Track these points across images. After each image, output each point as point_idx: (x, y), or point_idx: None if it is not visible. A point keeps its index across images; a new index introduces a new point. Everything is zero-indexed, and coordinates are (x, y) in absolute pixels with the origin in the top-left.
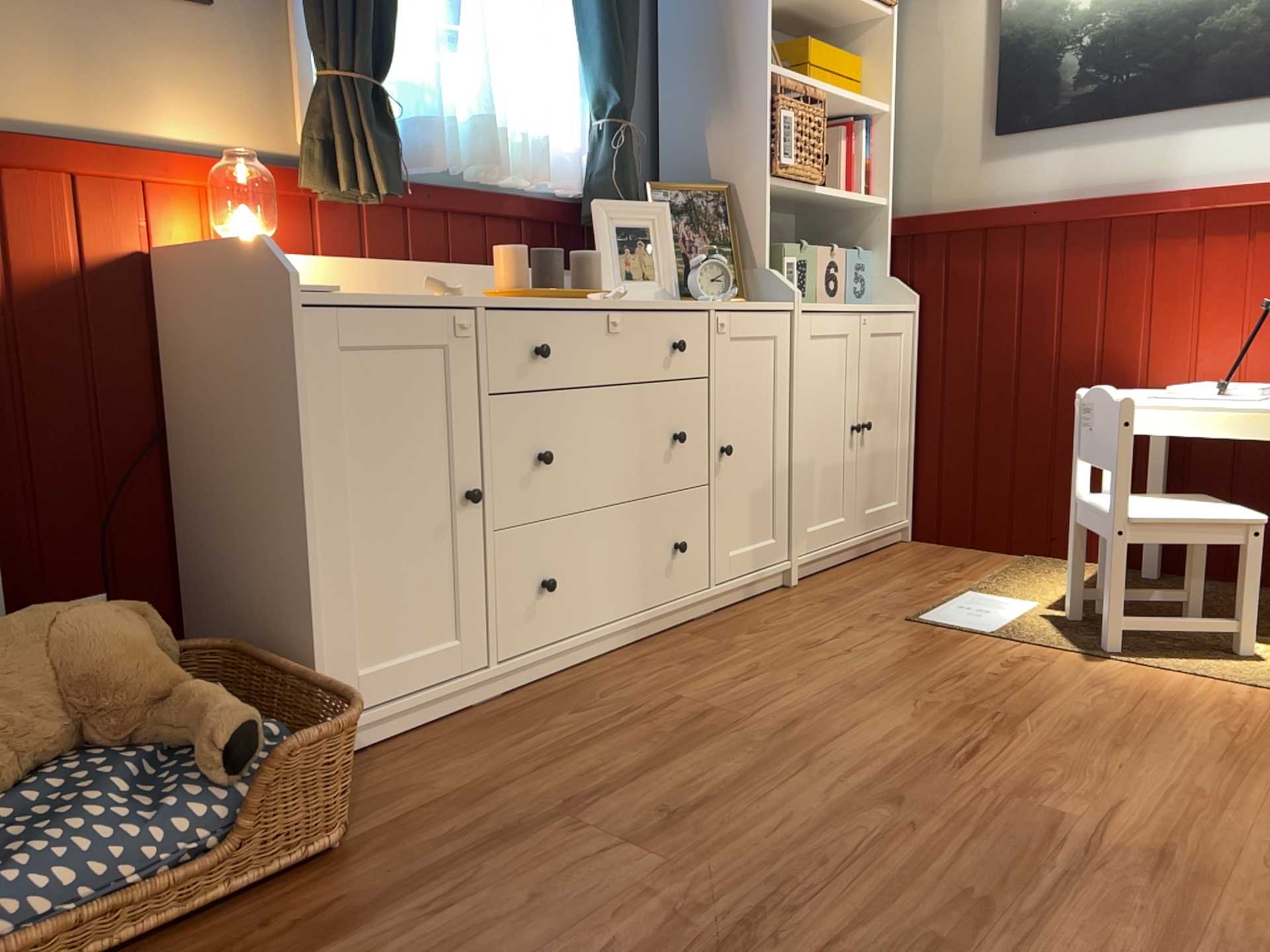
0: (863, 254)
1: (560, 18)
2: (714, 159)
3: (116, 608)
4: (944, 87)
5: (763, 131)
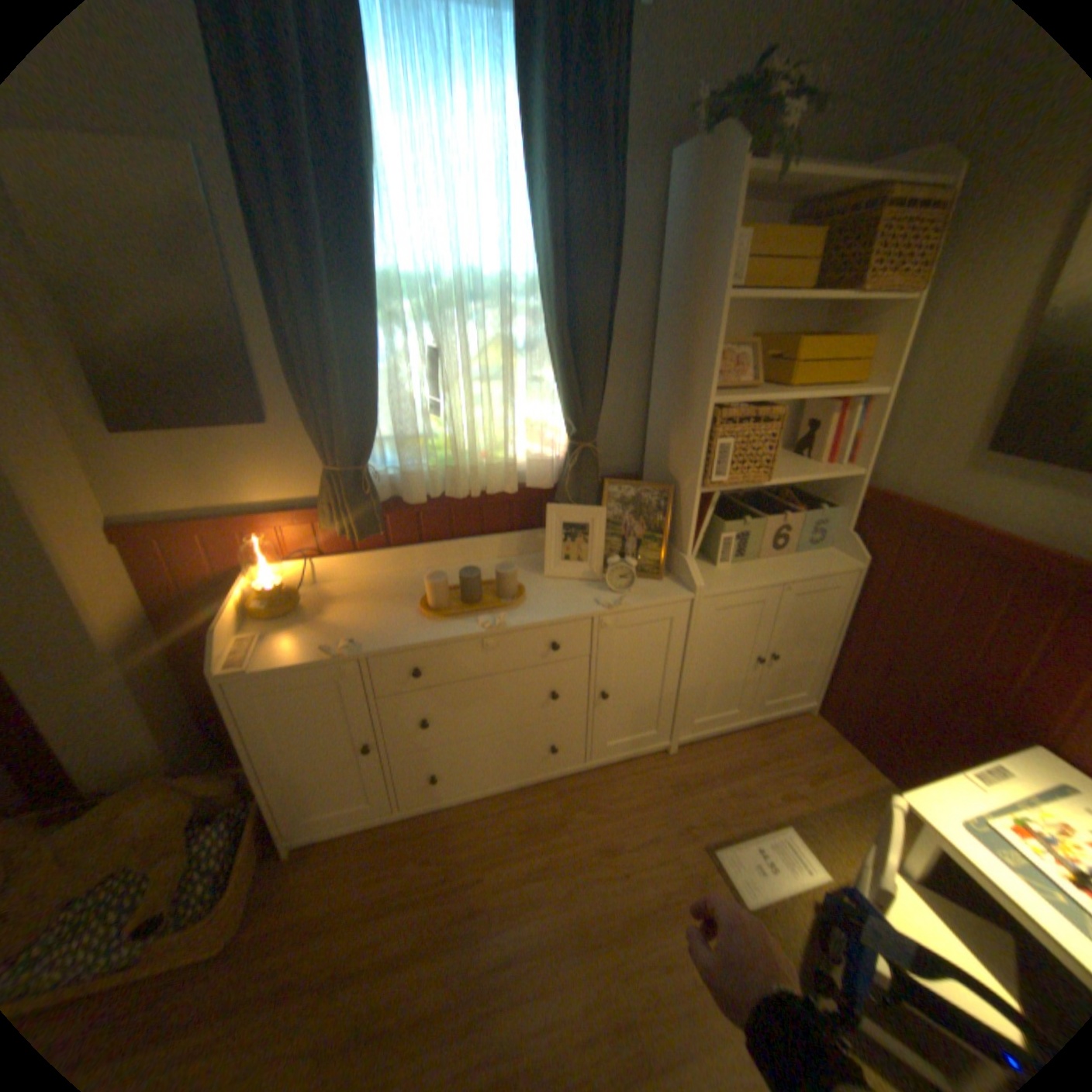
0: (835, 505)
1: (542, 360)
2: (671, 455)
3: (168, 792)
4: (956, 379)
5: (700, 452)
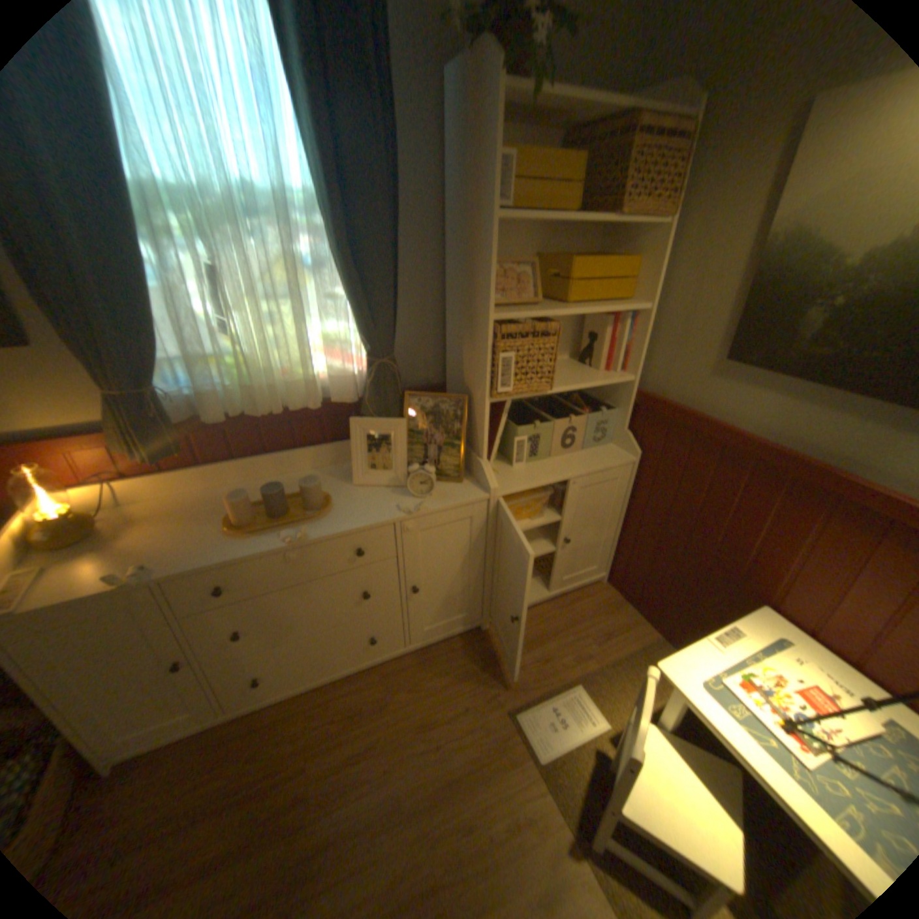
0: (613, 407)
1: (332, 278)
2: (465, 368)
3: None
4: (702, 297)
5: (486, 366)
